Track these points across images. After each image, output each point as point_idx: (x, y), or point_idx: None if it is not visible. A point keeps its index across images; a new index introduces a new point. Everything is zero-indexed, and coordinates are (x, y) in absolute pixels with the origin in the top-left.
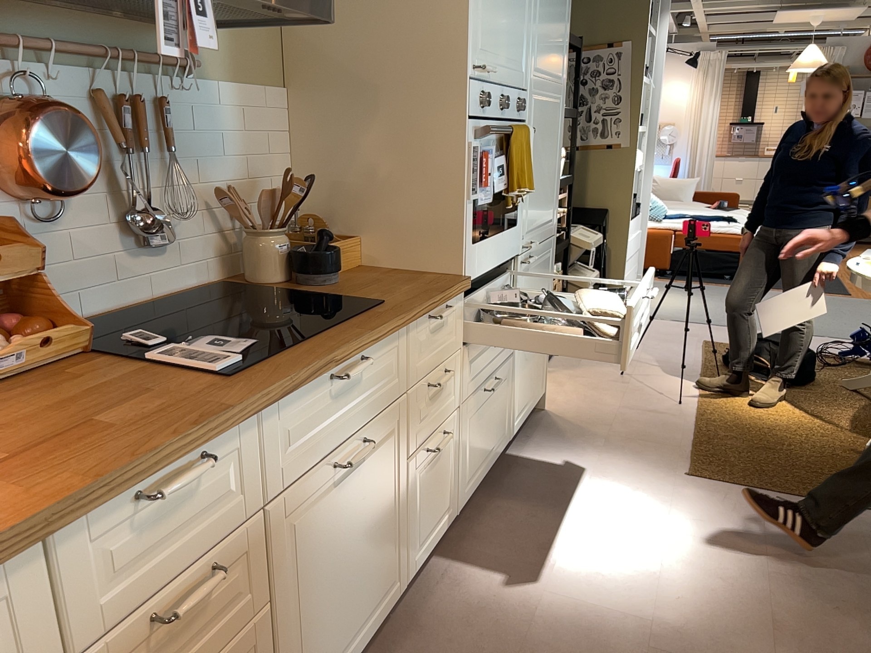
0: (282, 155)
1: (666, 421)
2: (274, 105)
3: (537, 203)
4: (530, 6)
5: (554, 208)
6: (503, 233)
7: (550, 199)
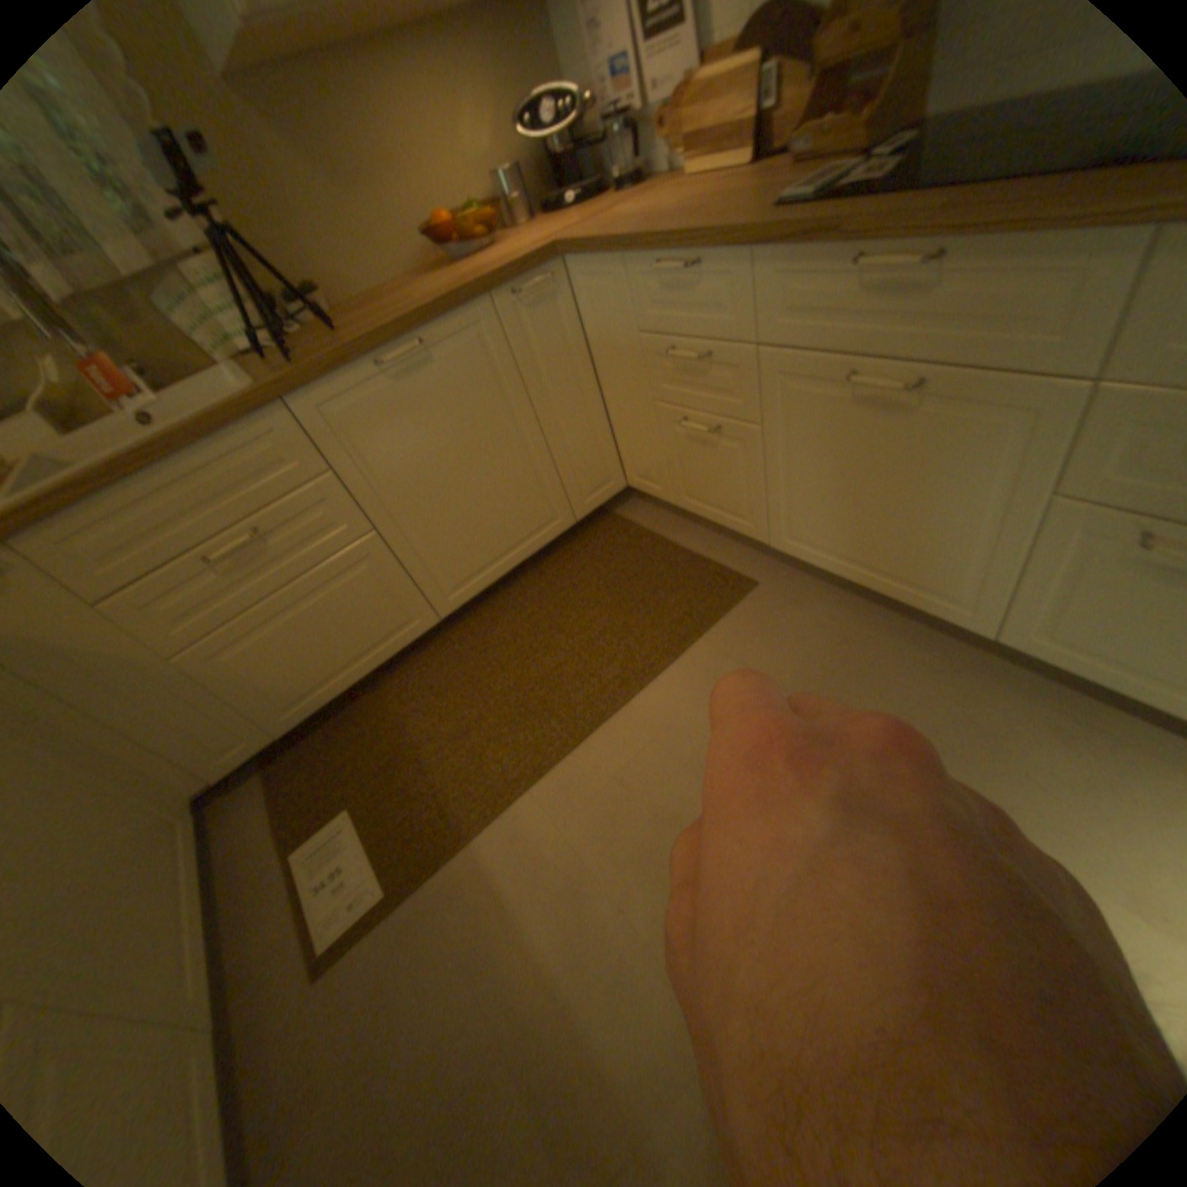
0: None
1: None
2: None
3: None
4: None
5: None
6: None
7: None
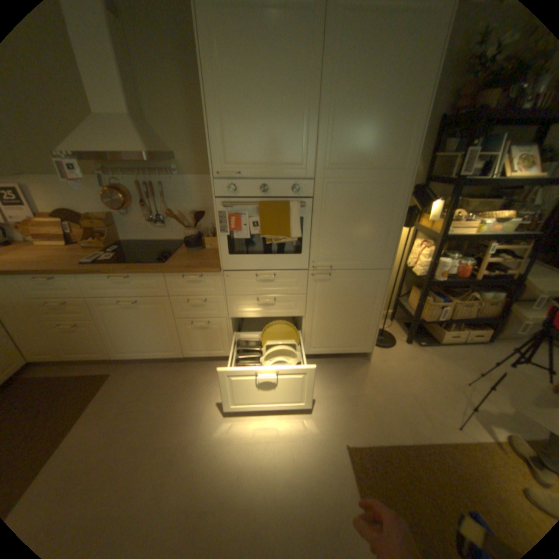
0: None
1: (419, 426)
2: None
3: (340, 246)
4: (310, 123)
5: (385, 252)
6: (274, 256)
7: (371, 246)
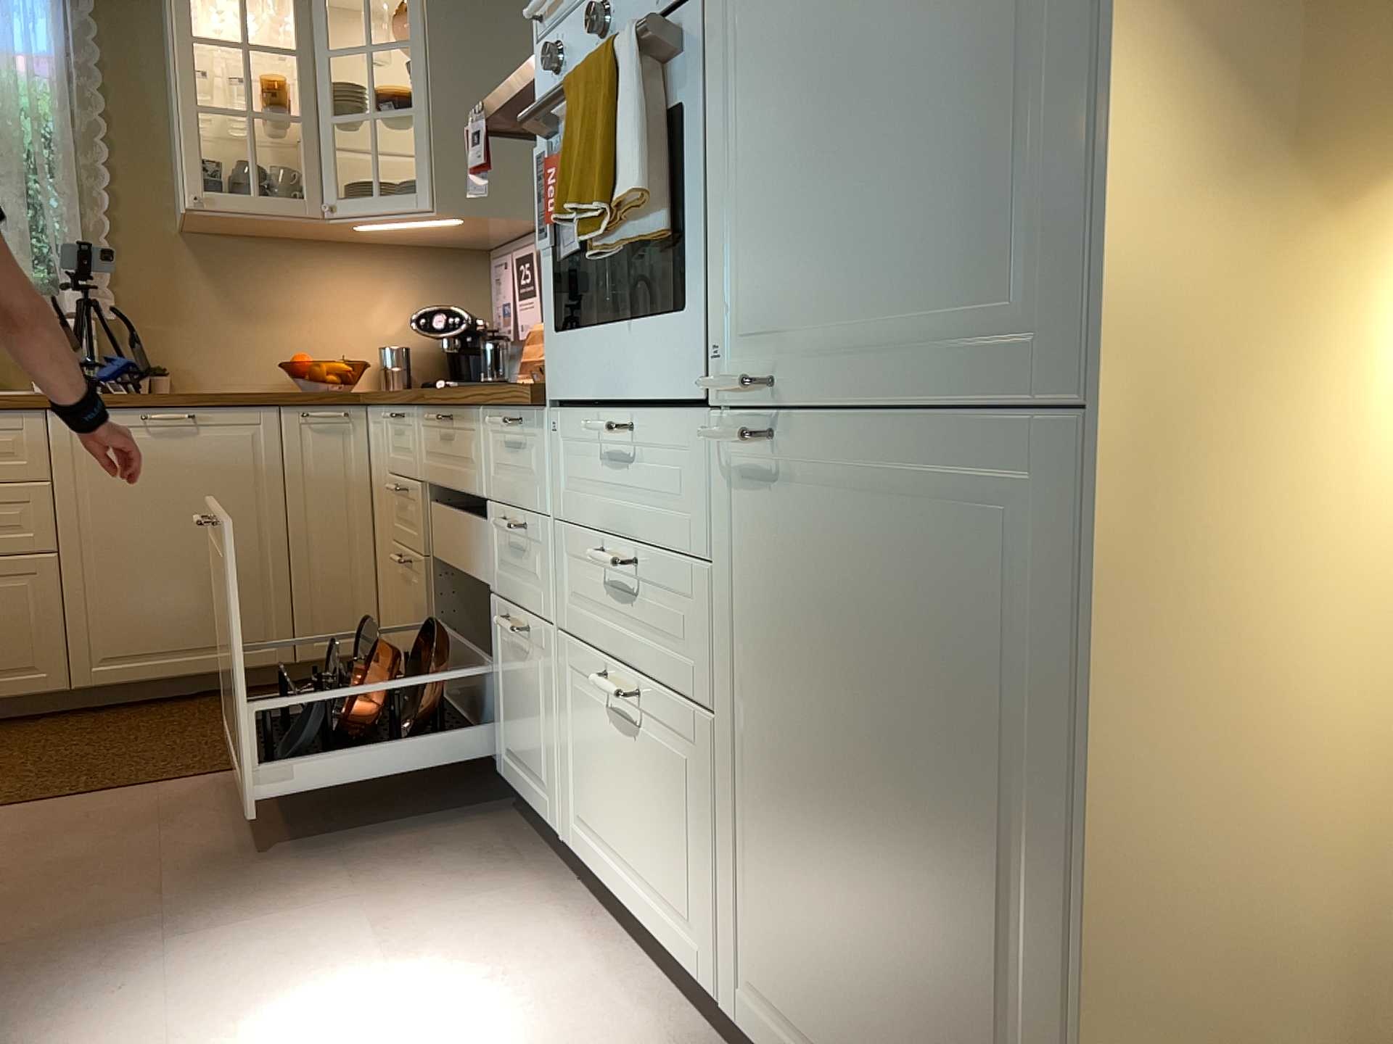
0: None
1: None
2: None
3: (815, 233)
4: None
5: (1059, 240)
6: (634, 325)
7: (957, 197)
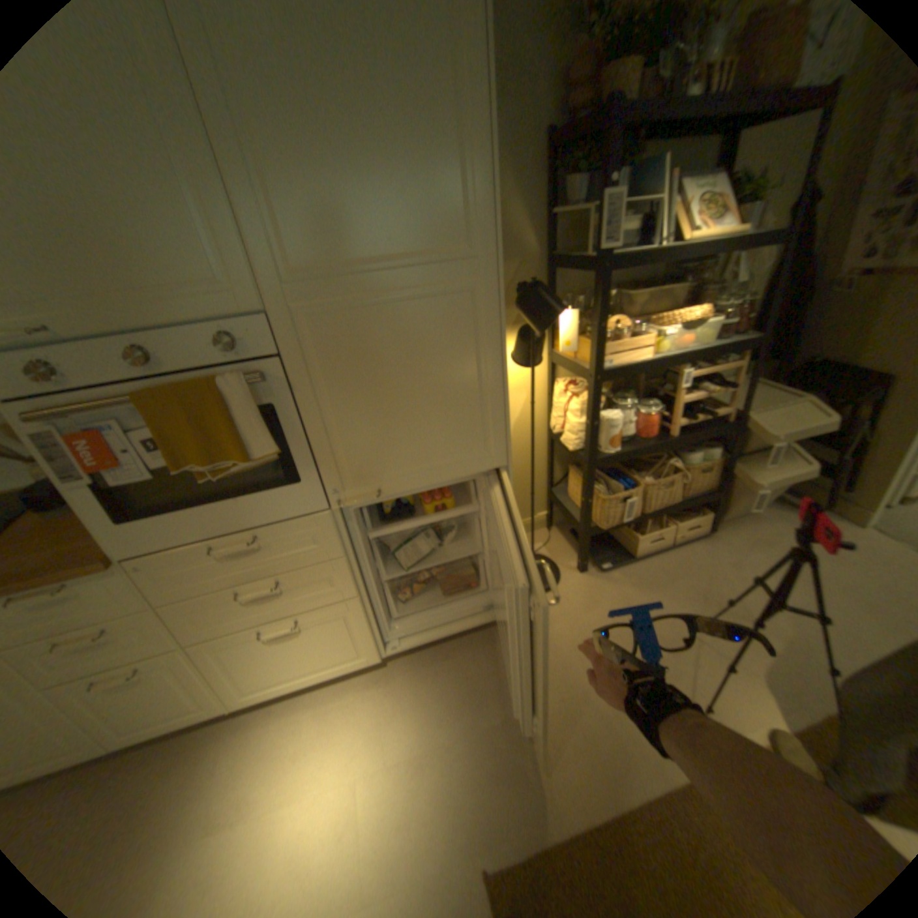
0: None
1: (617, 762)
2: None
3: (386, 445)
4: (196, 169)
5: (487, 436)
6: (234, 500)
7: (452, 430)
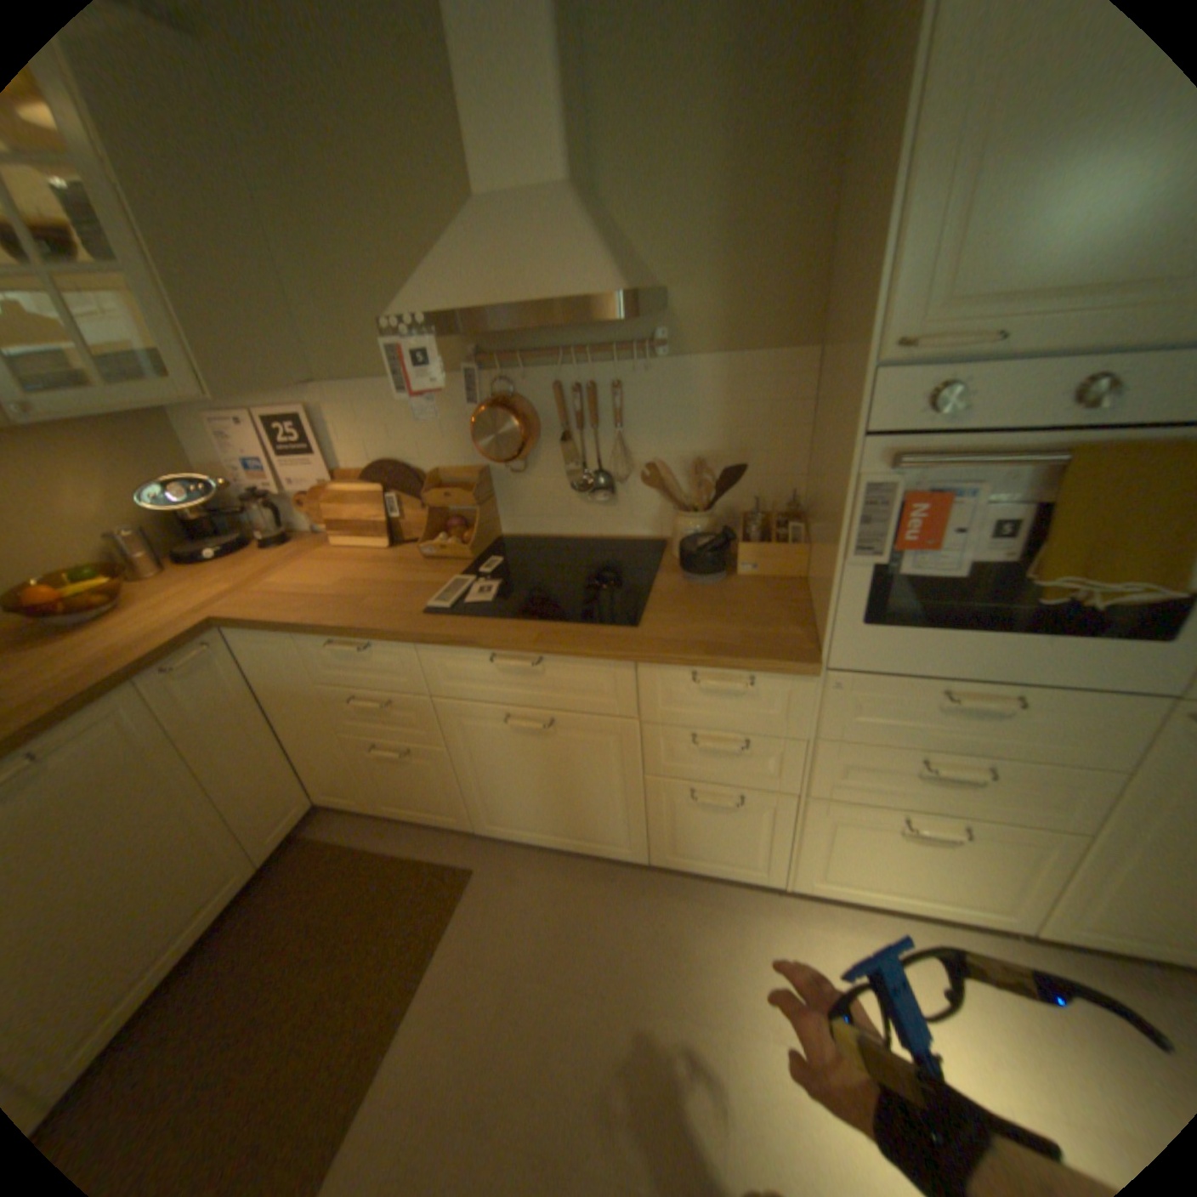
0: (793, 425)
1: None
2: (787, 368)
3: None
4: None
5: None
6: (1047, 638)
7: None
